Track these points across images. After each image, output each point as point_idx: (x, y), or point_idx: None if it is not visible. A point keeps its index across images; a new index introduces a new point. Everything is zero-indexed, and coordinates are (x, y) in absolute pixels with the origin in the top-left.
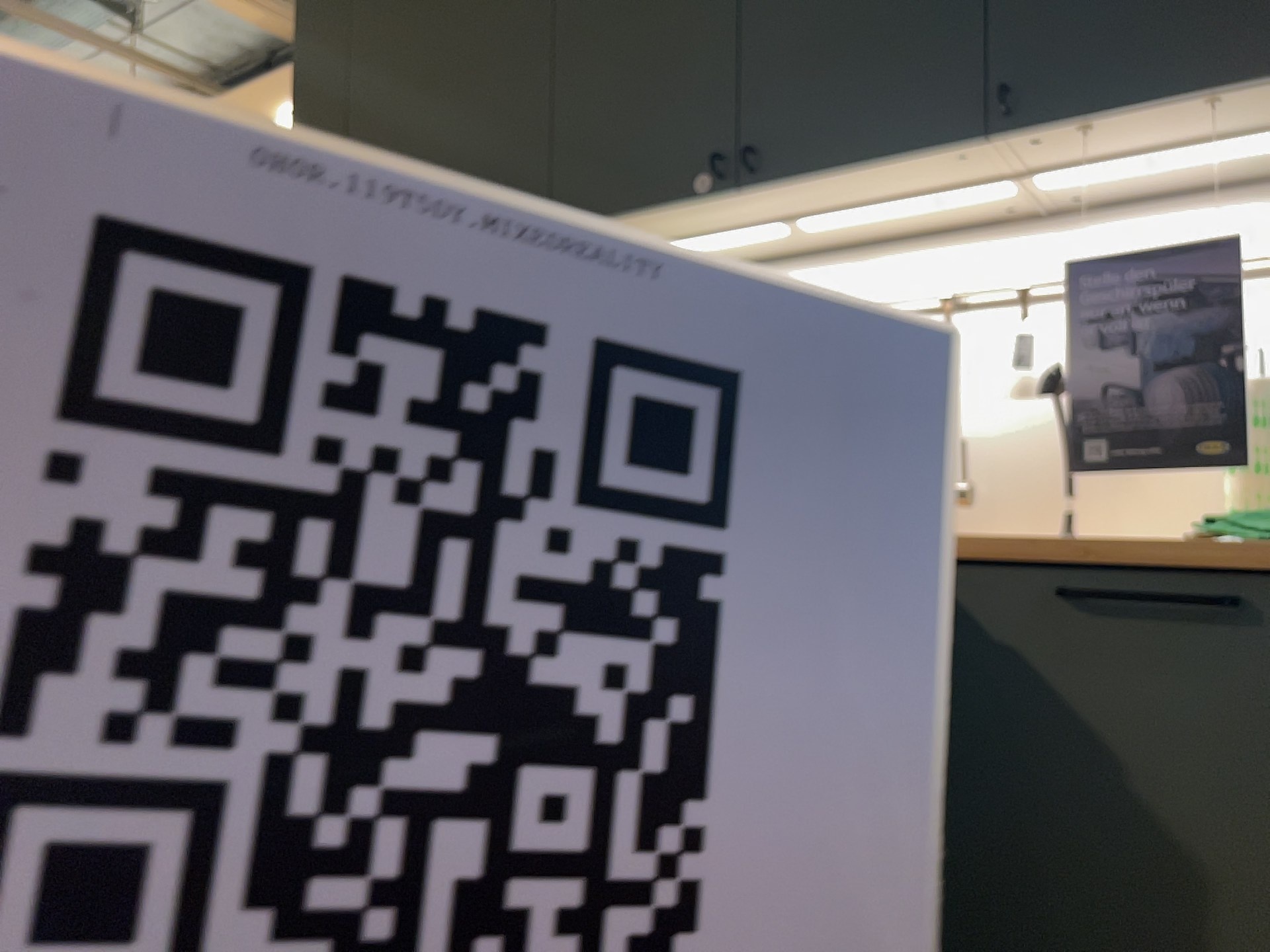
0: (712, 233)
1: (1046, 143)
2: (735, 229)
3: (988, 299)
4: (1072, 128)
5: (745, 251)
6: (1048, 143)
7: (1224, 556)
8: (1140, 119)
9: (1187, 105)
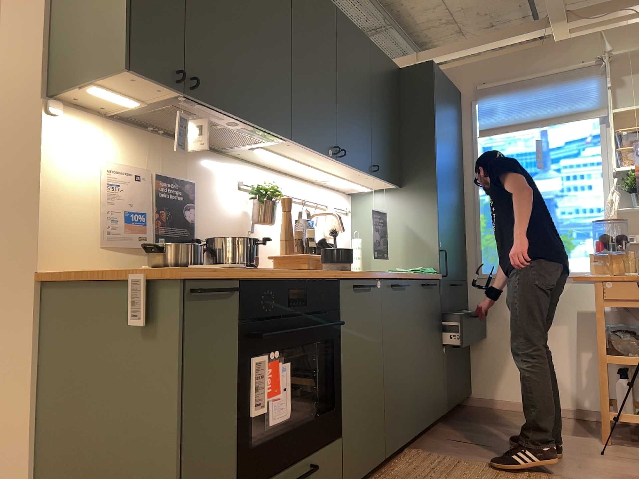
0: (292, 158)
1: (367, 177)
2: (298, 160)
3: (308, 202)
4: (376, 178)
5: (263, 160)
6: (367, 177)
7: (430, 276)
8: (379, 180)
9: (385, 182)
